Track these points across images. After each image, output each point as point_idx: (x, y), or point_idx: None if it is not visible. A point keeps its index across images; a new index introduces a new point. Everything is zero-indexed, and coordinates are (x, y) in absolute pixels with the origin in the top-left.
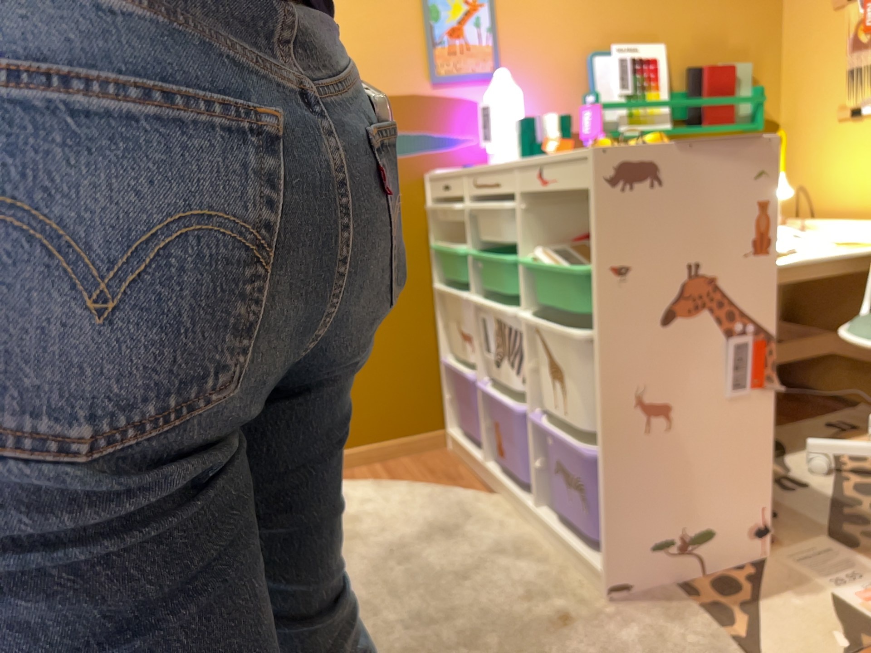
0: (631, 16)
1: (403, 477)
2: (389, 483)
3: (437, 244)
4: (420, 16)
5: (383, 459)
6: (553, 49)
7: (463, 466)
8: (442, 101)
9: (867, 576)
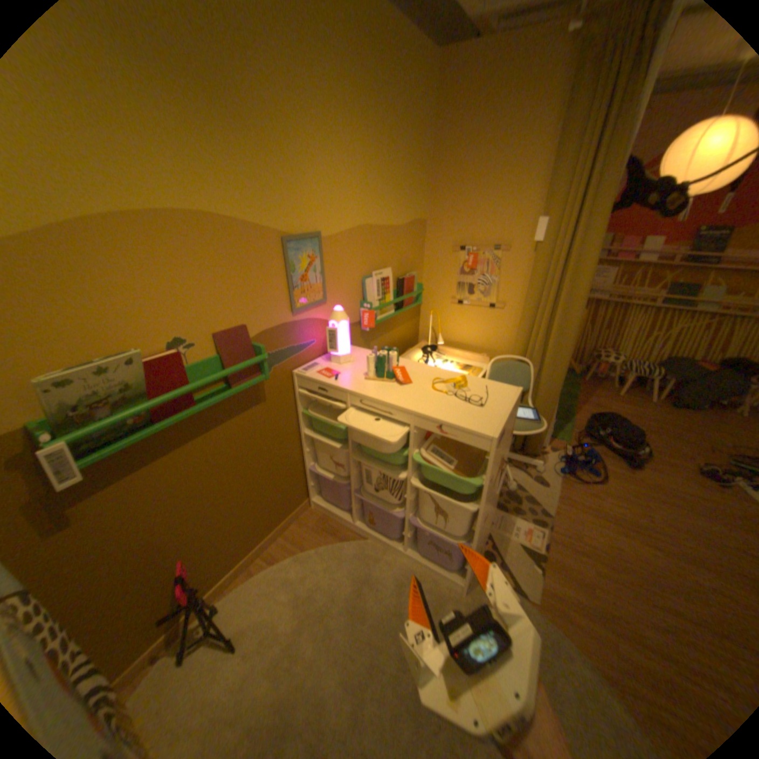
0: (378, 254)
1: (304, 543)
2: (303, 554)
3: (303, 410)
4: (284, 271)
5: (282, 533)
6: (348, 279)
7: (331, 520)
8: (298, 324)
9: (518, 524)
